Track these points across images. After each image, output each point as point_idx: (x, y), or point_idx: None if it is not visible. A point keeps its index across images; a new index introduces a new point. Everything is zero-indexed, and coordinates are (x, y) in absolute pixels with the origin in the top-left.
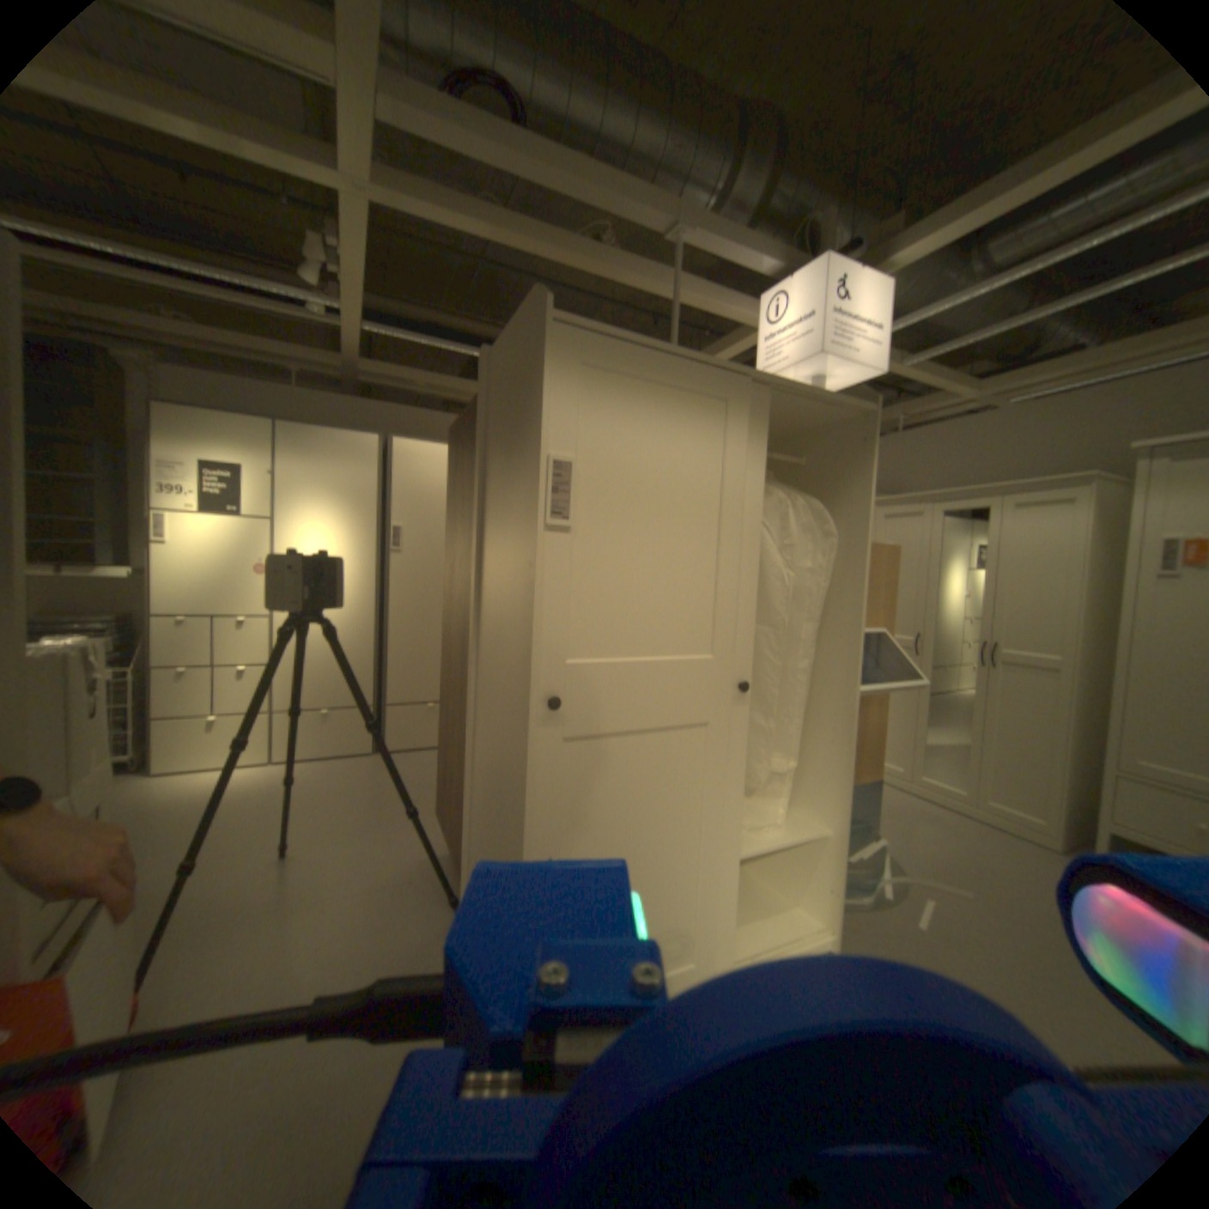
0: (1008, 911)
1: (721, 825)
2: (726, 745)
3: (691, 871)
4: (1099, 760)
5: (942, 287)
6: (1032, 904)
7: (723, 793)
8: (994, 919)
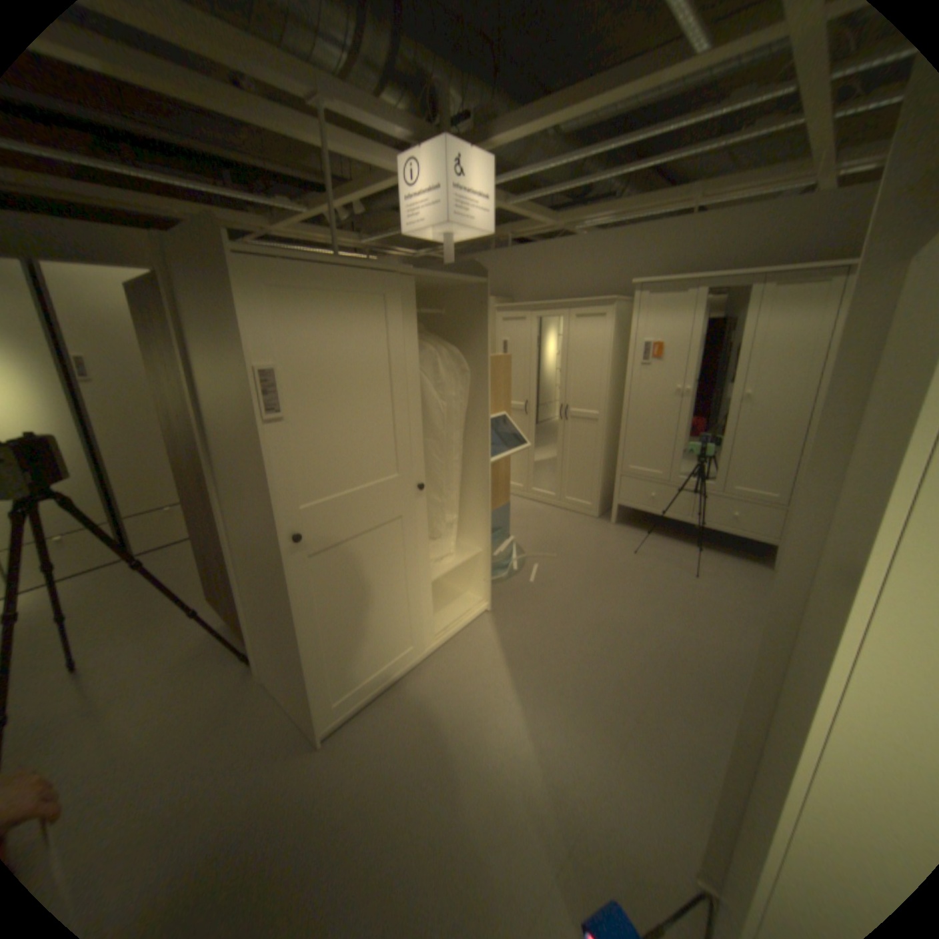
0: (571, 558)
1: (419, 568)
2: (415, 523)
3: (404, 600)
4: (615, 464)
5: (529, 146)
6: (582, 551)
7: (417, 551)
8: (565, 564)
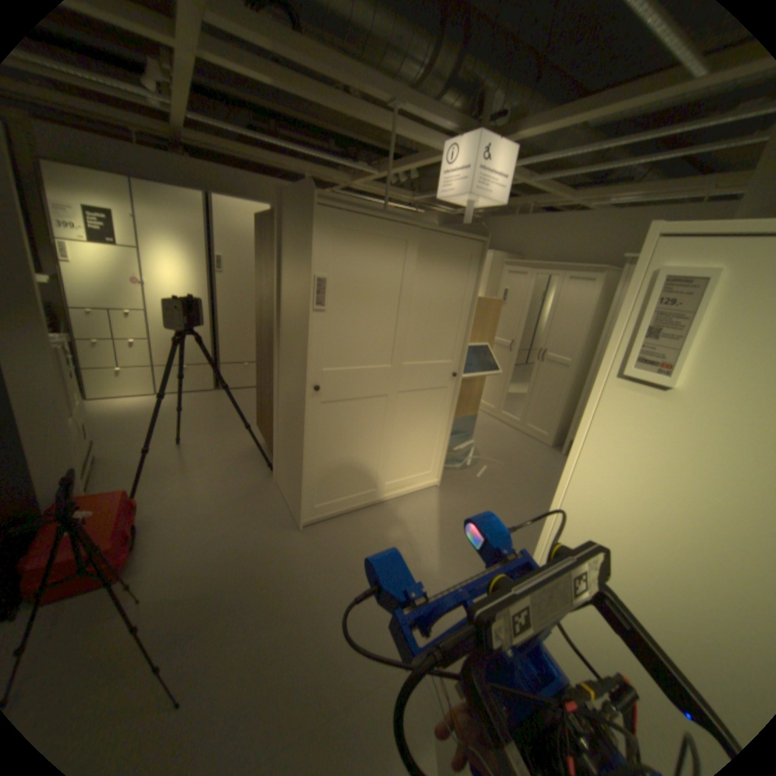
0: (517, 470)
1: (392, 436)
2: (396, 403)
3: (377, 454)
4: (579, 407)
5: (558, 135)
6: (528, 467)
7: (394, 423)
8: (510, 473)
